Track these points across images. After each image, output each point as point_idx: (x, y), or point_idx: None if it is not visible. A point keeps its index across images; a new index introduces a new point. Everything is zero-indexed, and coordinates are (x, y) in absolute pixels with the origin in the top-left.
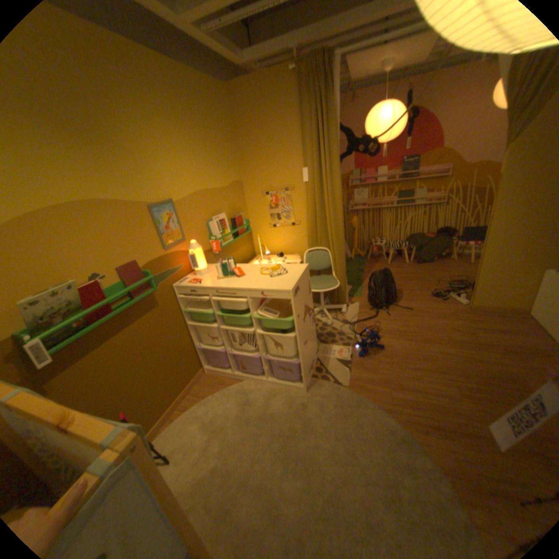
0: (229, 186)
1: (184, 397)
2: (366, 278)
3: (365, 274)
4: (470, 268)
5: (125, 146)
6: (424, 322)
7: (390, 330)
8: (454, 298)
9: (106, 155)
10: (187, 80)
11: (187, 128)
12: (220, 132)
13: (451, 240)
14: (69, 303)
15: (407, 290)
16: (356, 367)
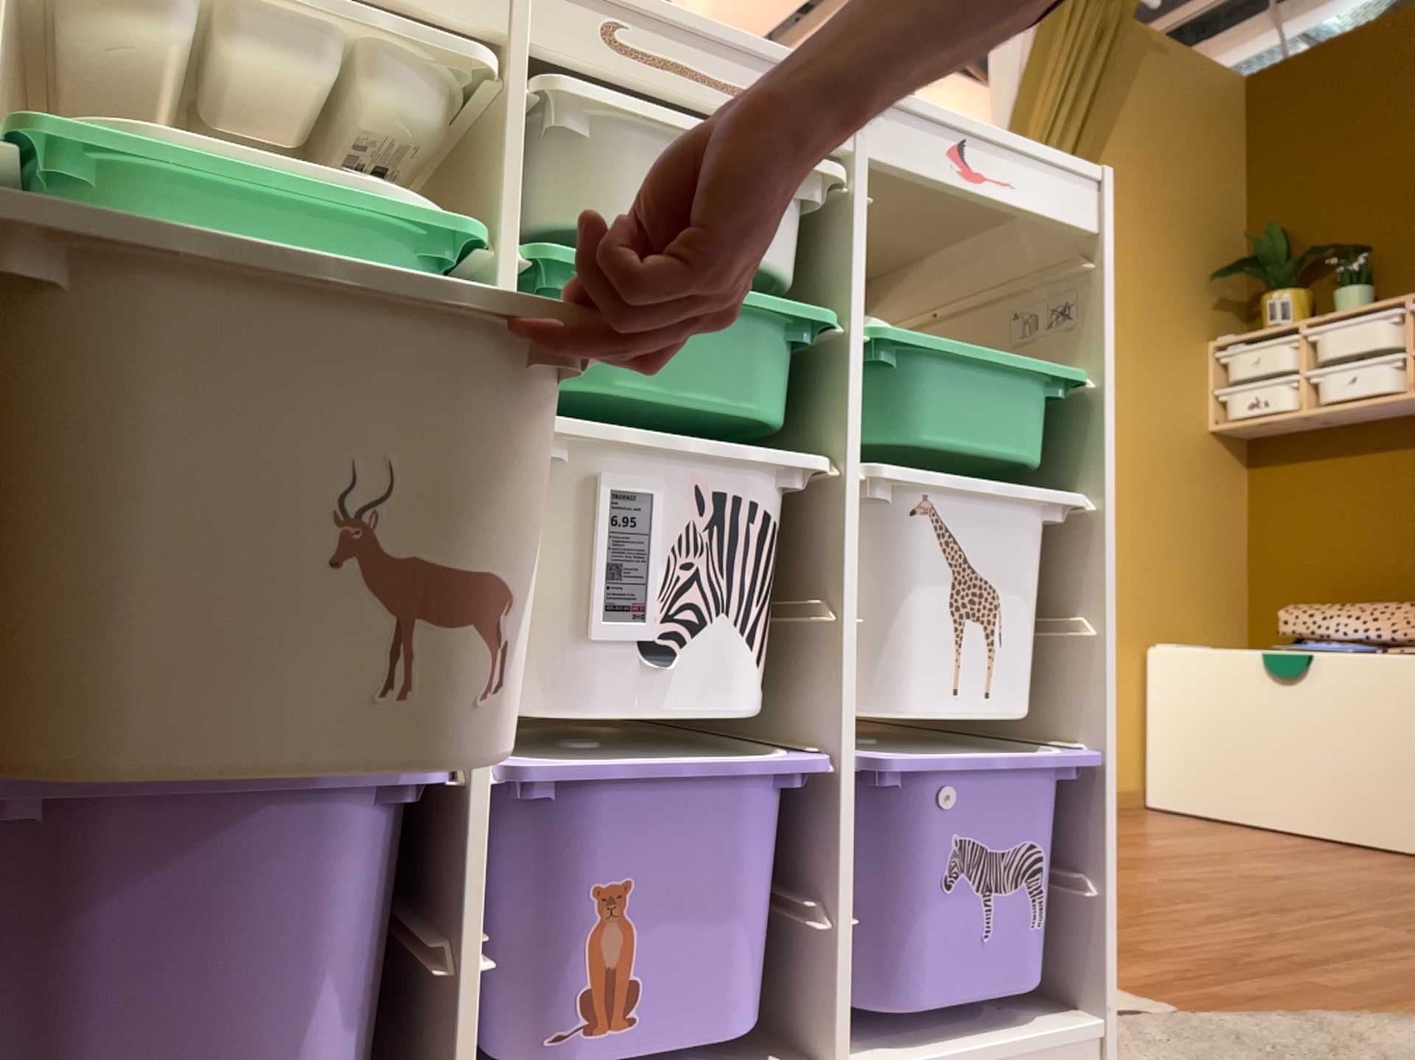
0: None
1: None
2: None
3: None
4: None
5: None
6: None
7: None
8: None
9: None
10: None
11: None
12: None
13: None
14: None
15: None
16: None
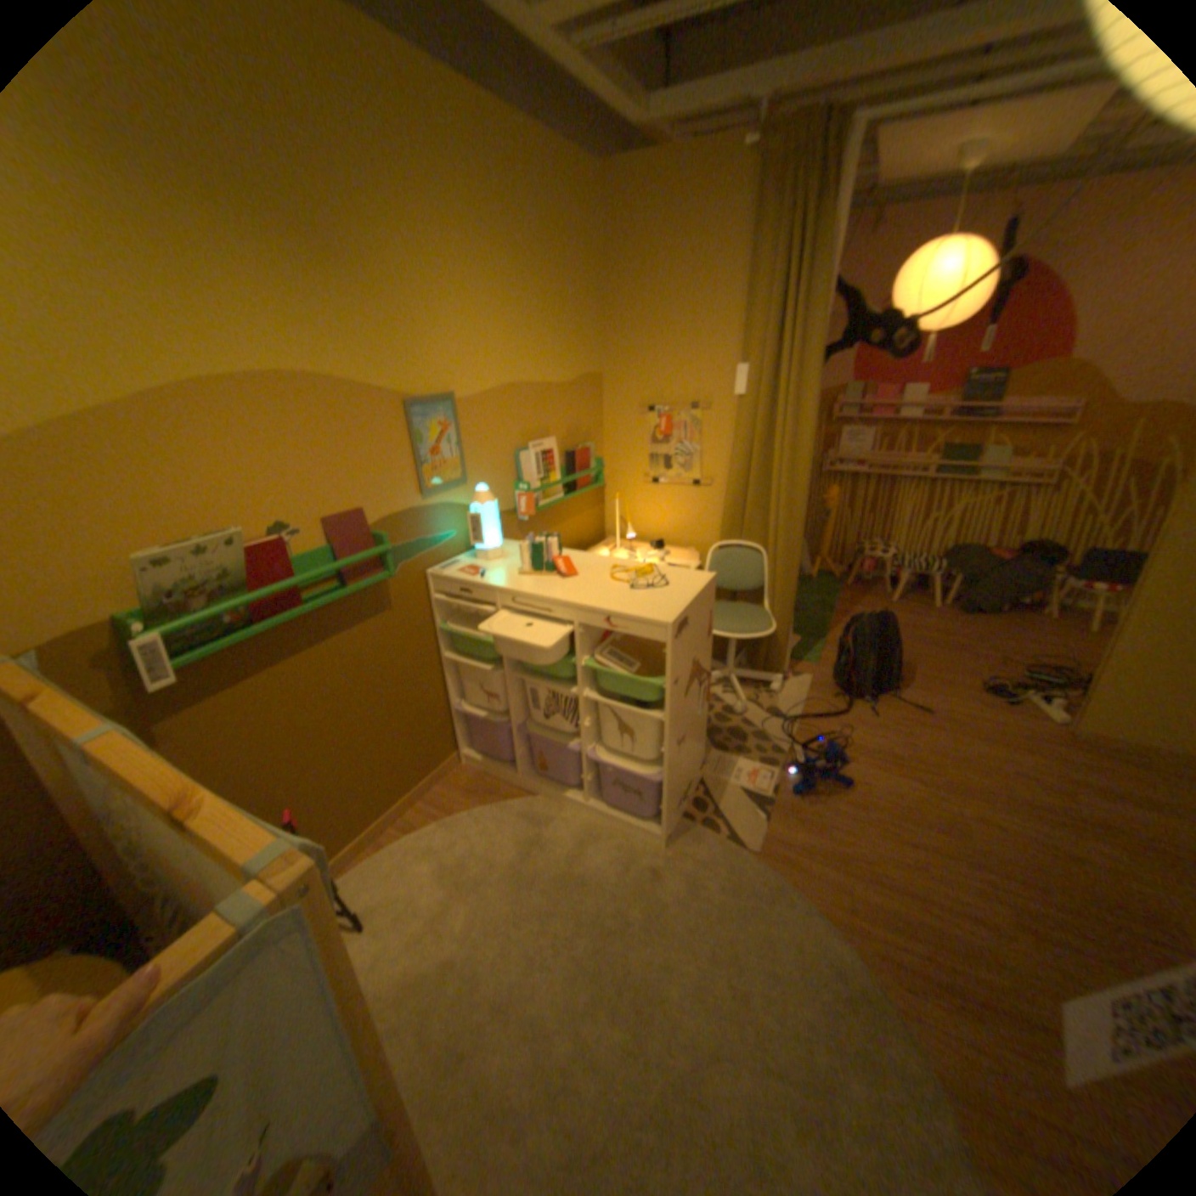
0: (573, 382)
1: (411, 806)
2: (837, 626)
3: (836, 615)
4: (1088, 642)
5: (379, 275)
6: (956, 746)
7: (872, 750)
8: (1038, 704)
9: (339, 289)
10: (524, 149)
11: (508, 250)
12: (574, 267)
13: (1052, 572)
14: (224, 575)
15: (927, 669)
16: (783, 815)
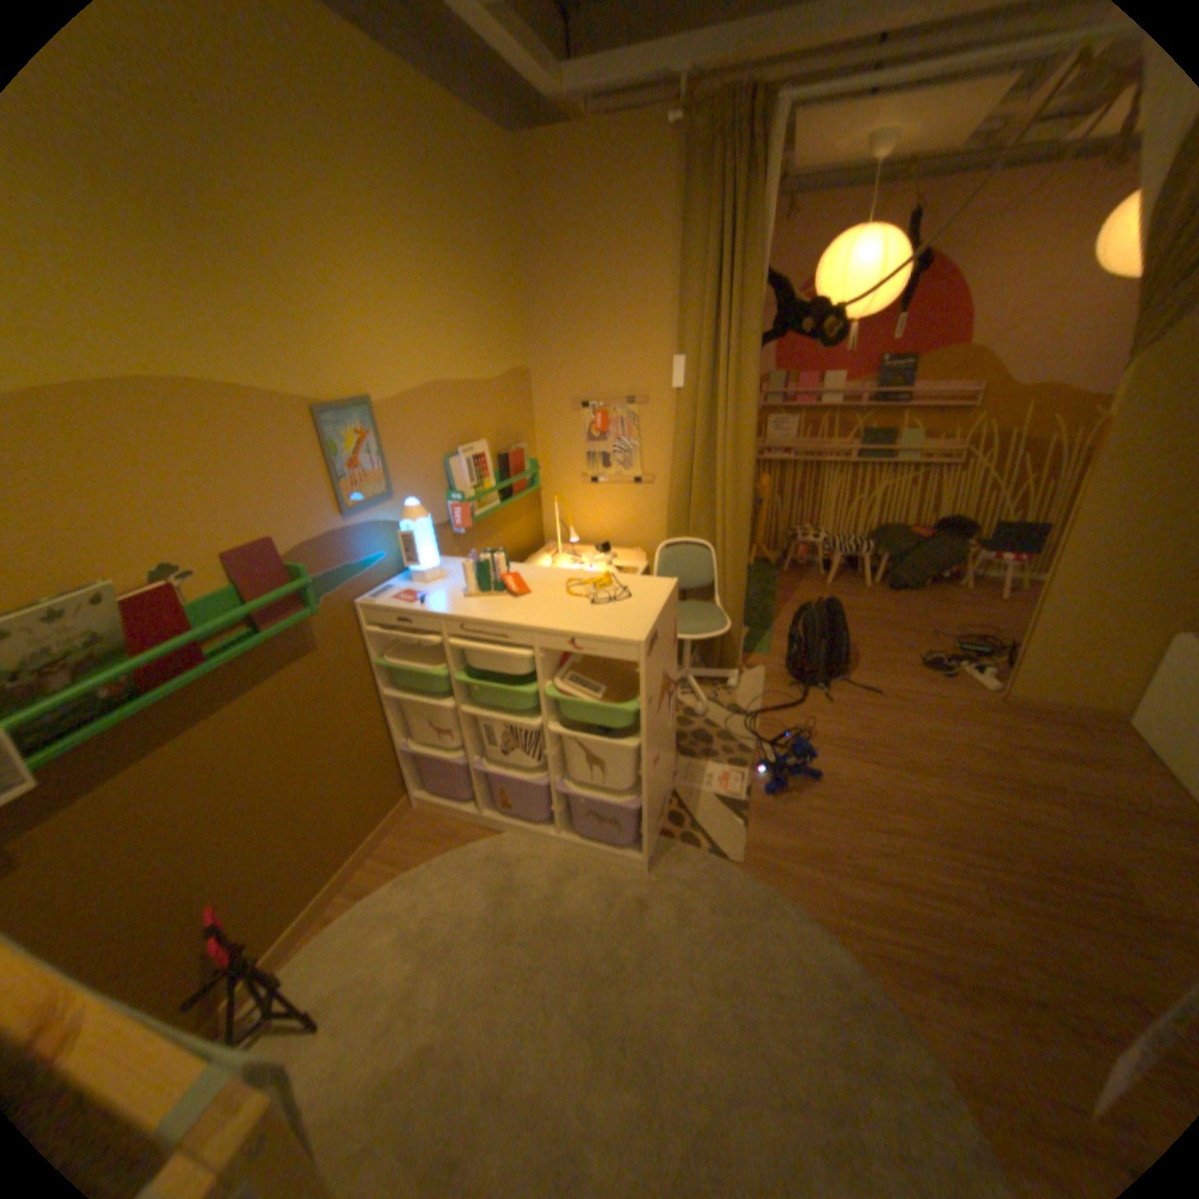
0: (500, 378)
1: (360, 865)
2: (780, 614)
3: (777, 603)
4: (1002, 610)
5: (267, 255)
6: (907, 724)
7: (833, 738)
8: (970, 674)
9: (217, 272)
10: (428, 116)
11: (419, 231)
12: (493, 252)
13: (966, 546)
14: (92, 639)
15: (868, 649)
16: (759, 817)
